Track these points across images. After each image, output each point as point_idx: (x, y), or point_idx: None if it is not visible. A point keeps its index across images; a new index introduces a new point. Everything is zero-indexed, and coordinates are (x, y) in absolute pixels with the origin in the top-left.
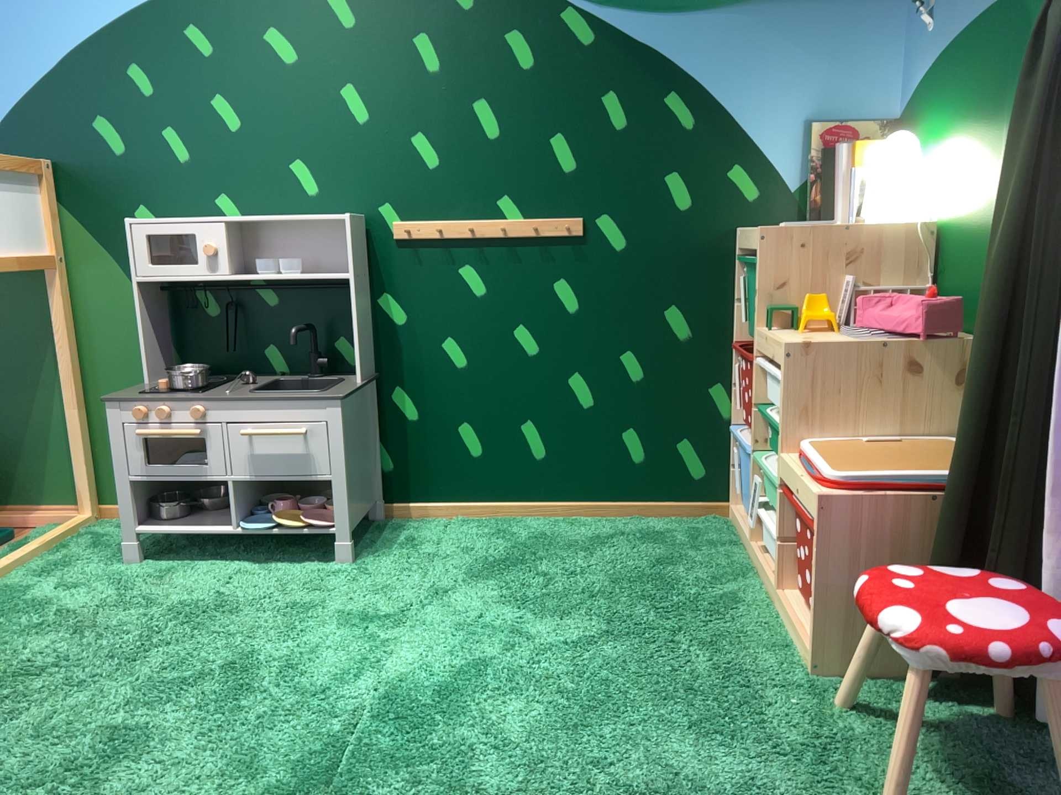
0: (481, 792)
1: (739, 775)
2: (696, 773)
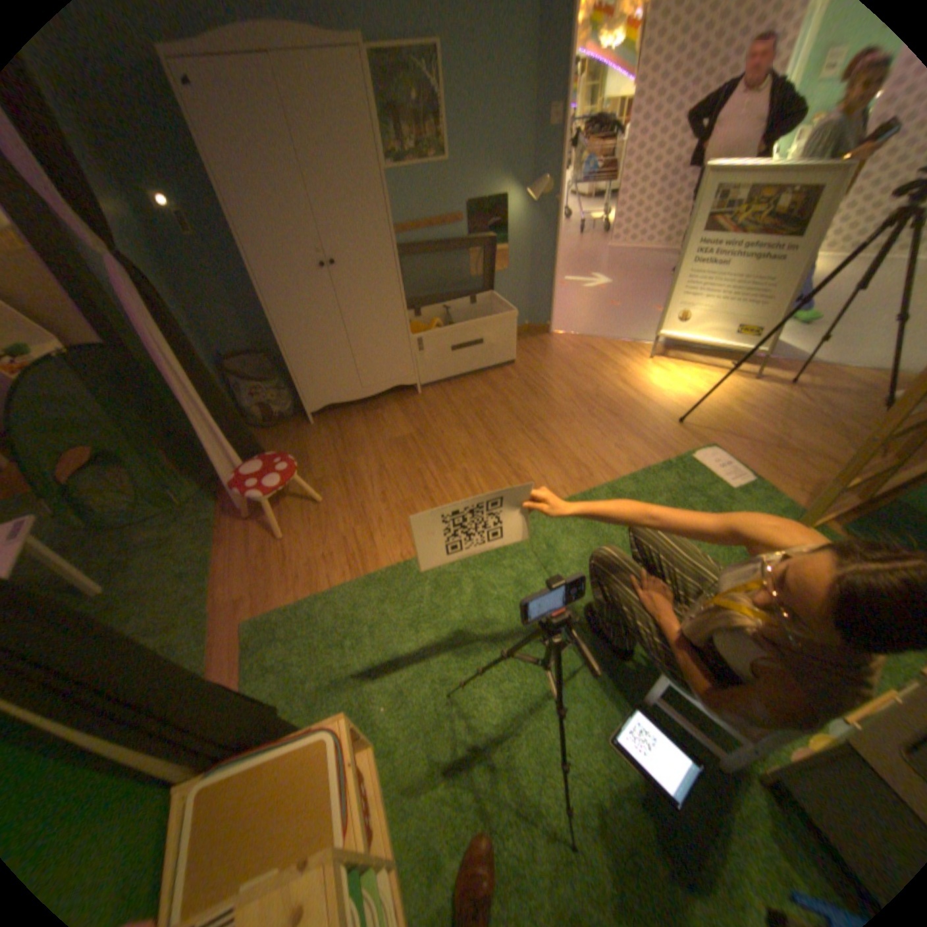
0: (496, 594)
1: (406, 645)
2: (423, 639)
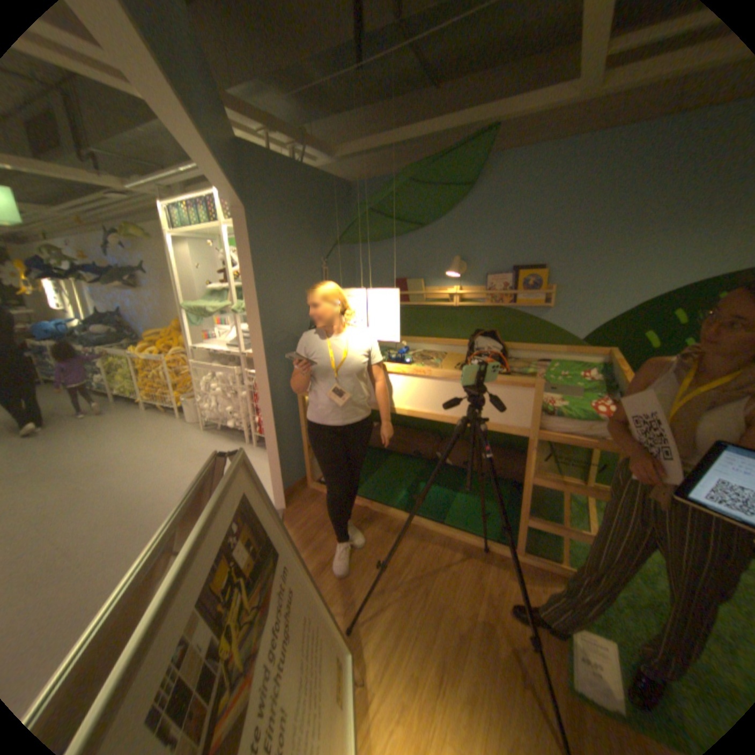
0: None
1: None
2: None
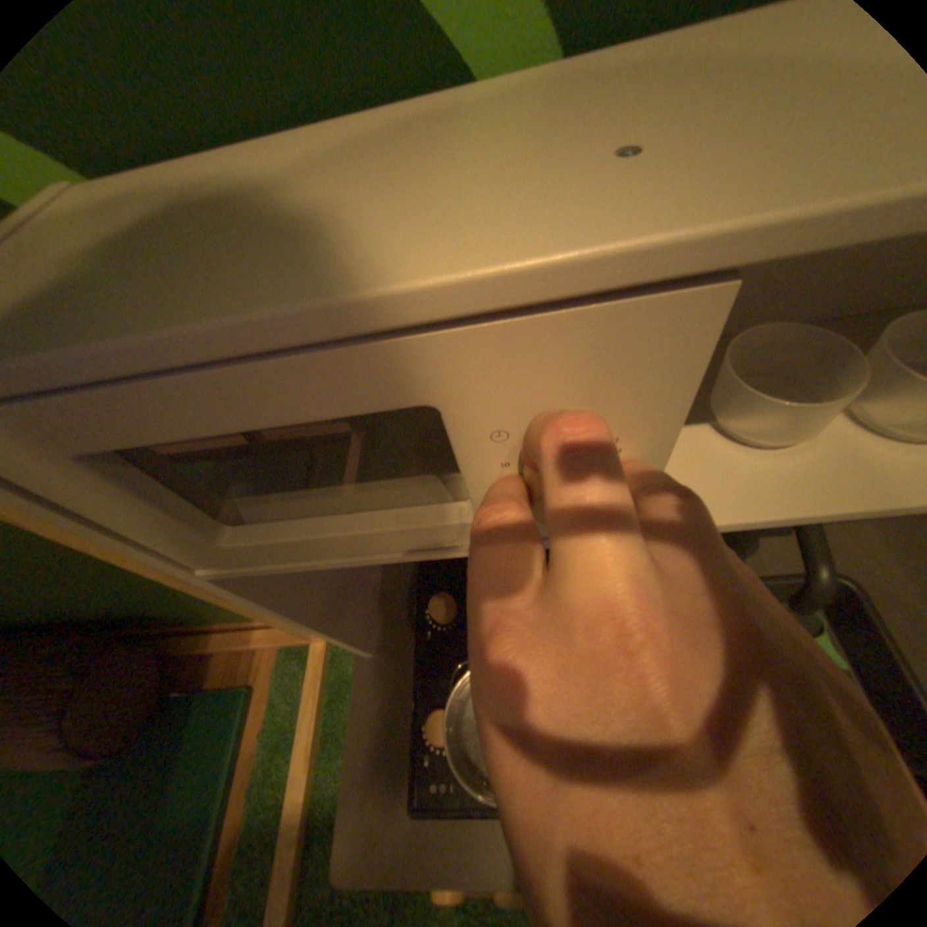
0: None
1: None
2: None
